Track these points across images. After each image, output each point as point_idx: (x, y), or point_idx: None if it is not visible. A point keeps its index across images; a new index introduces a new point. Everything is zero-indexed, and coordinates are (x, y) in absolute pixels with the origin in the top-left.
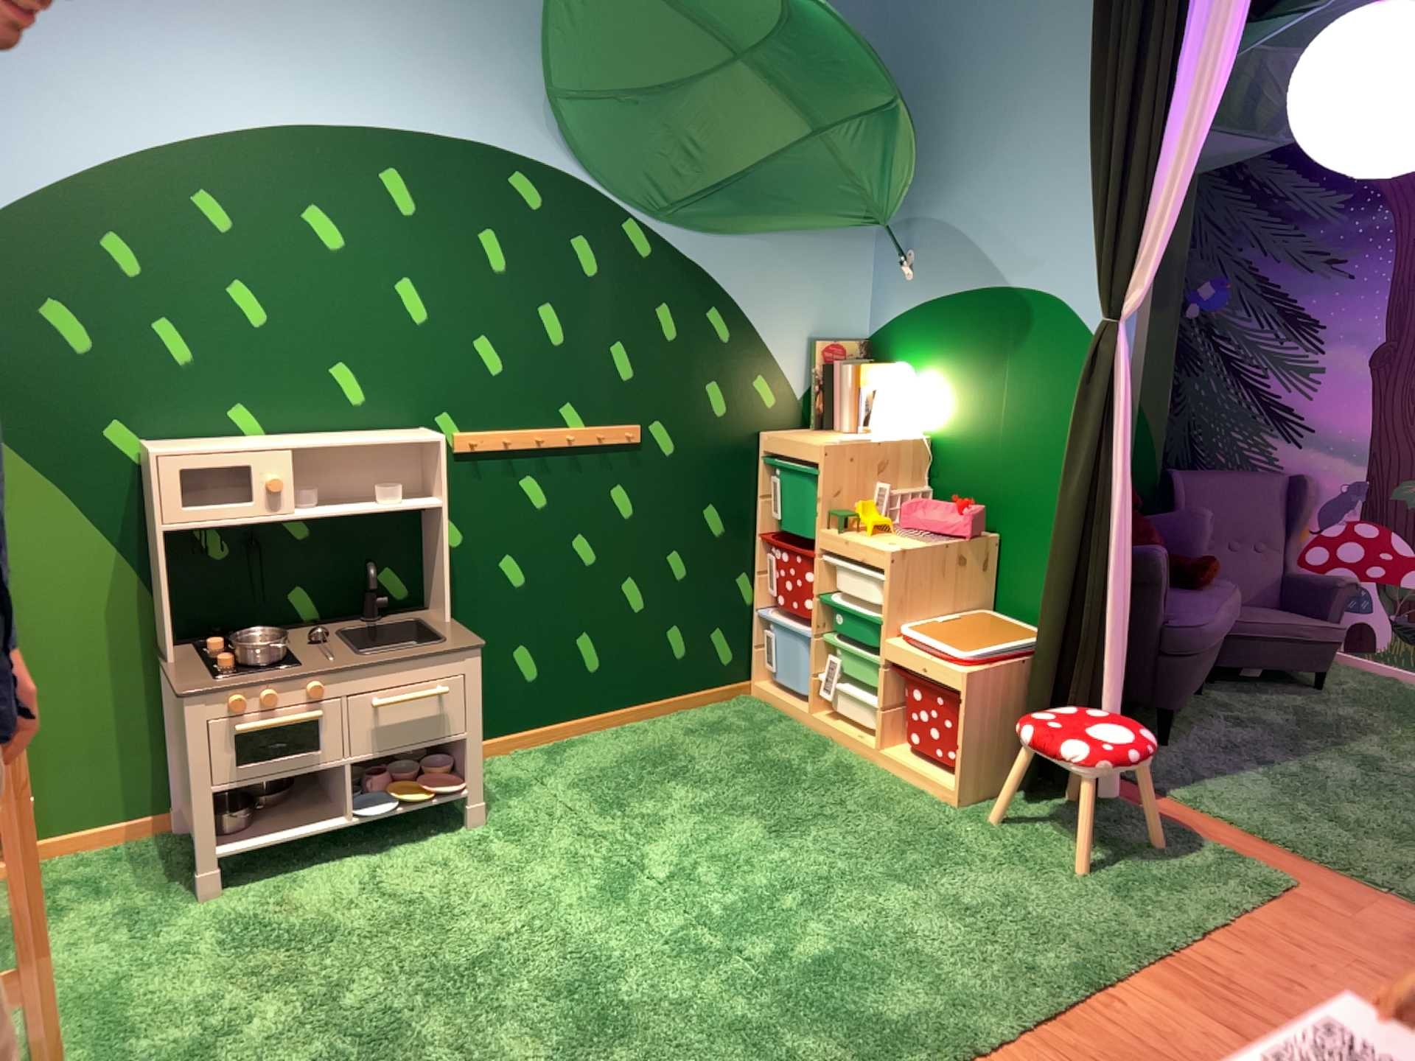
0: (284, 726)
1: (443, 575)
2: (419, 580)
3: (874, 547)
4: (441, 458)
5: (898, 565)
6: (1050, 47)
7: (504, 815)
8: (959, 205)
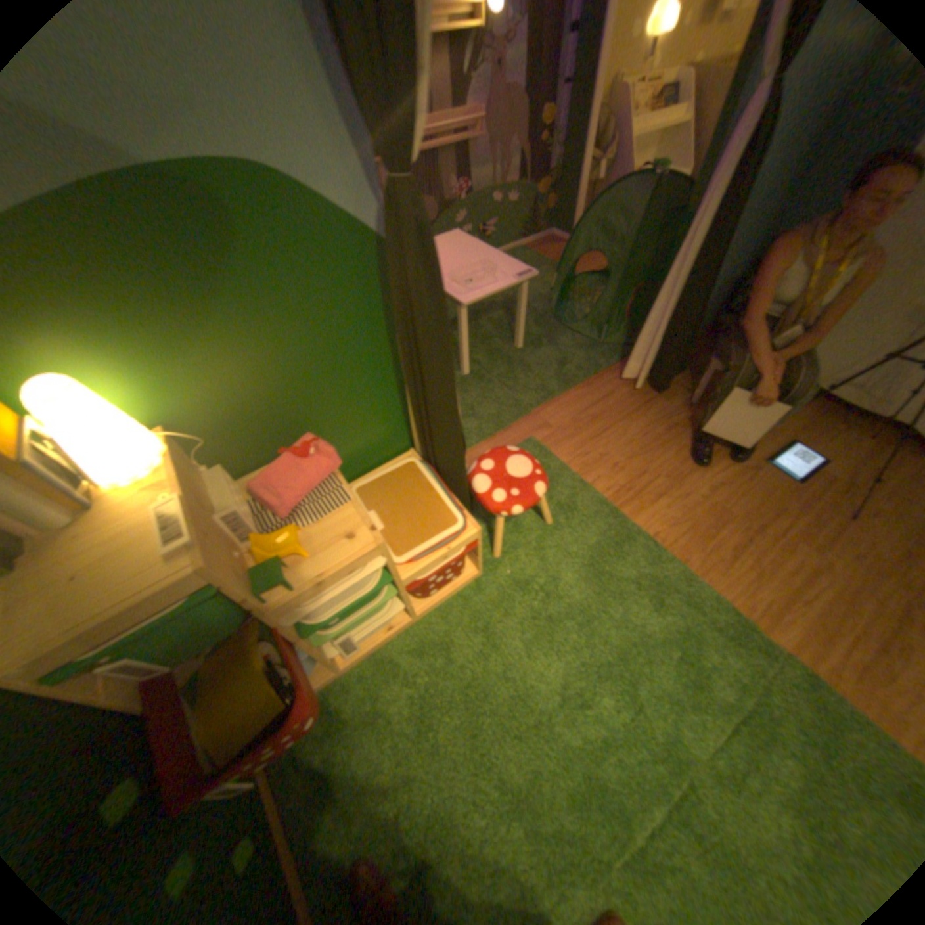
0: None
1: None
2: None
3: (357, 556)
4: None
5: (384, 540)
6: None
7: None
8: None
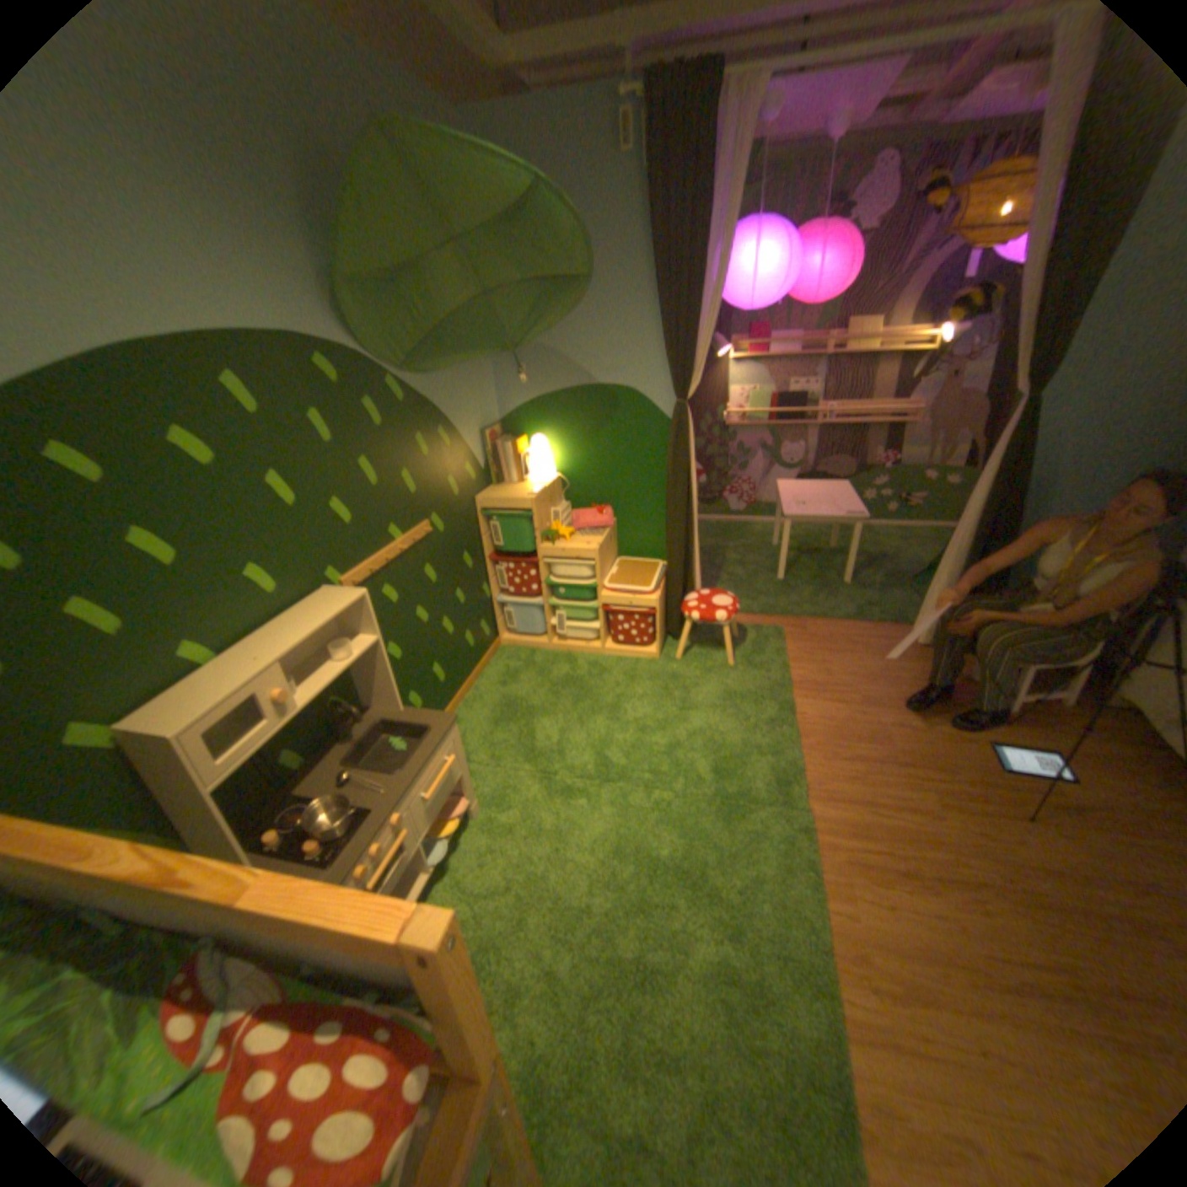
0: (390, 858)
1: (390, 684)
2: (352, 692)
3: (582, 551)
4: (368, 607)
5: (598, 556)
6: (605, 234)
7: (477, 796)
8: (554, 337)
